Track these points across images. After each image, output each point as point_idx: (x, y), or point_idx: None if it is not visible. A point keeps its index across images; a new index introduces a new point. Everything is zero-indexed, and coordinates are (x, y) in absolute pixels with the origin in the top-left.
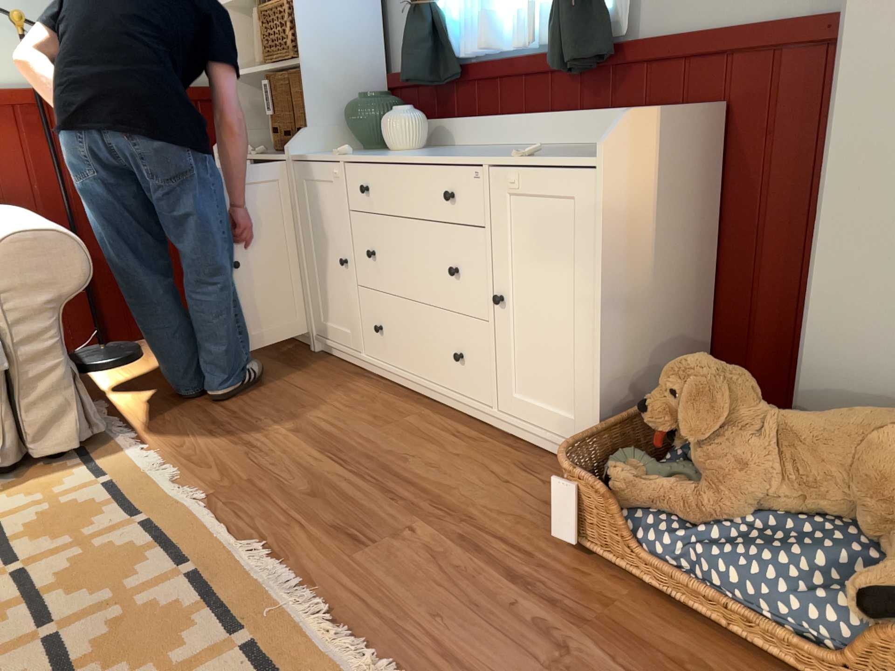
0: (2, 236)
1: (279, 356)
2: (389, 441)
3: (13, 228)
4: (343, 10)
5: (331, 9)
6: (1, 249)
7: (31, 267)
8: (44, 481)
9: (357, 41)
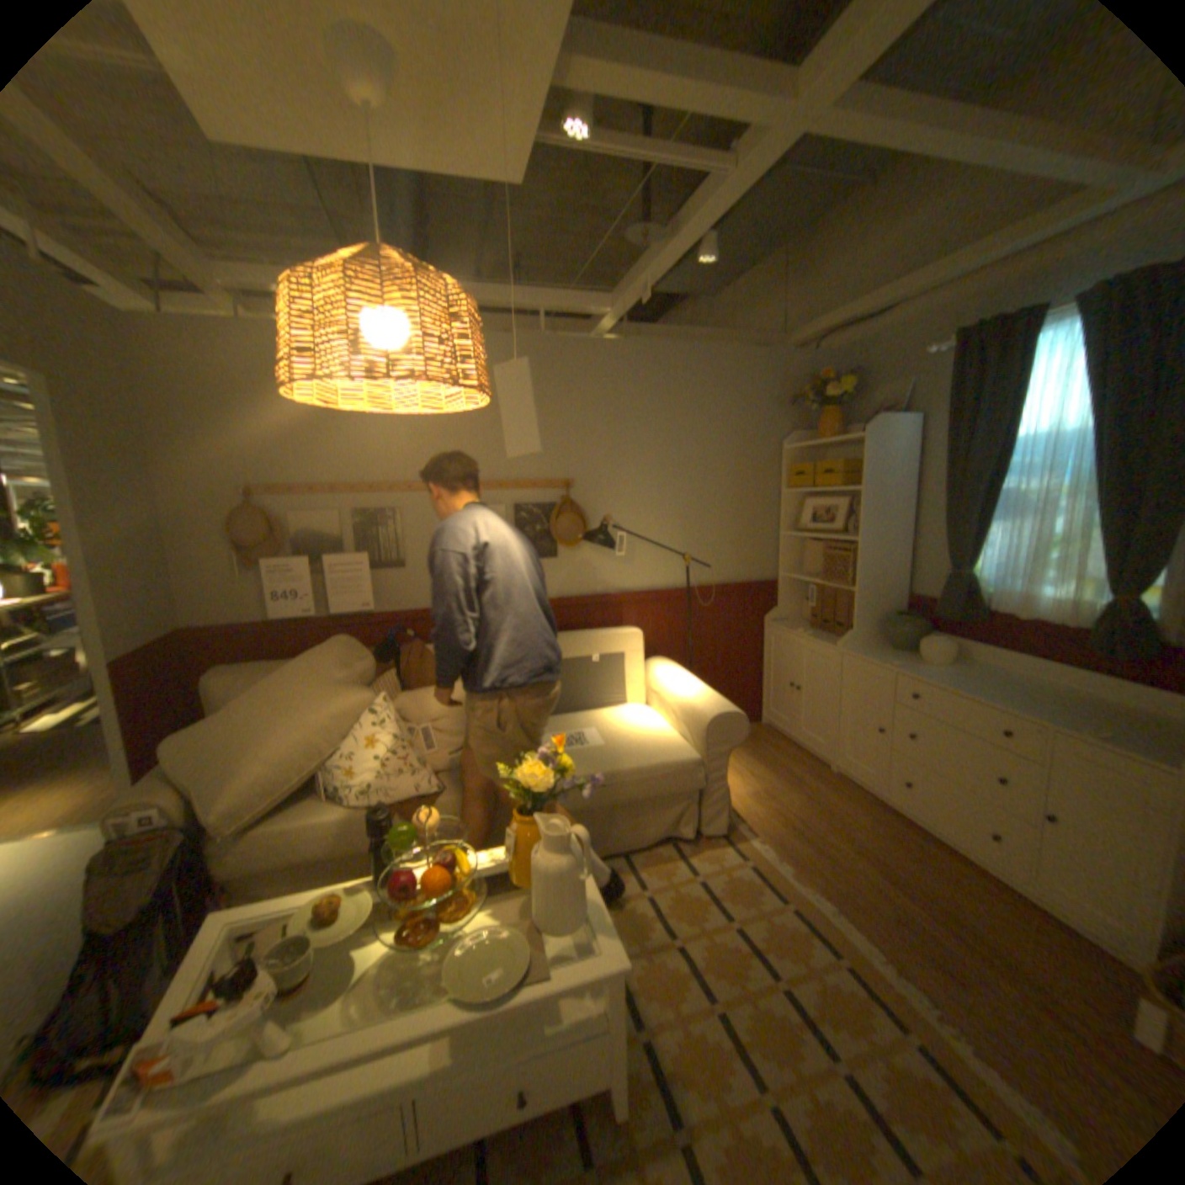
0: (707, 712)
1: (809, 772)
2: (937, 887)
3: (708, 704)
4: (887, 556)
5: (879, 557)
6: (710, 722)
7: (721, 732)
8: (711, 854)
9: (893, 574)
